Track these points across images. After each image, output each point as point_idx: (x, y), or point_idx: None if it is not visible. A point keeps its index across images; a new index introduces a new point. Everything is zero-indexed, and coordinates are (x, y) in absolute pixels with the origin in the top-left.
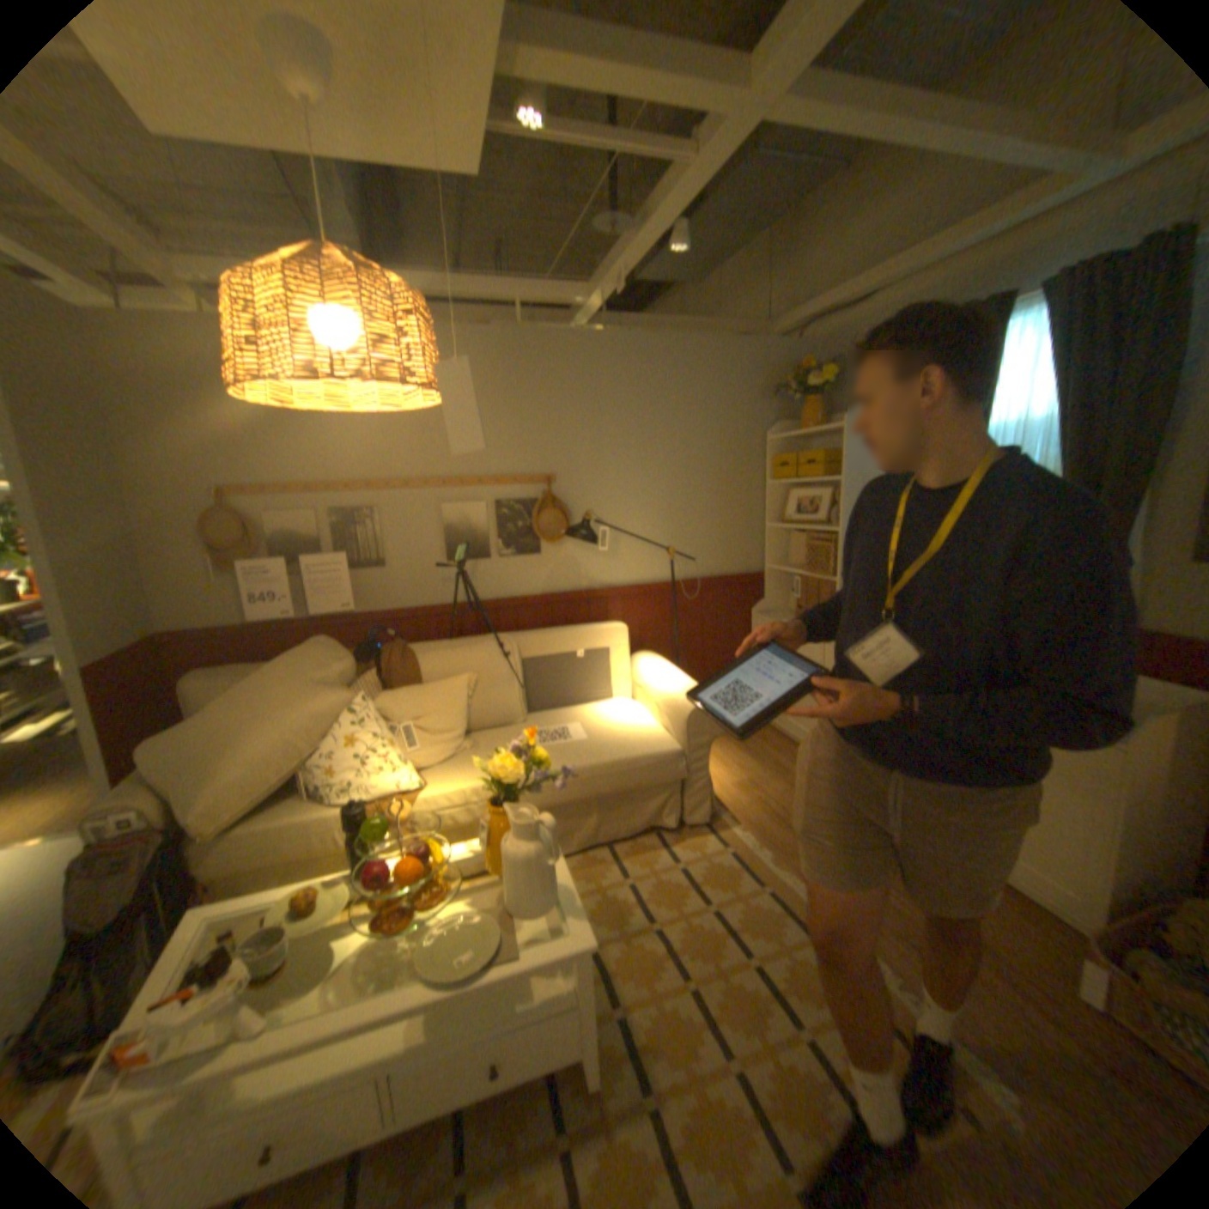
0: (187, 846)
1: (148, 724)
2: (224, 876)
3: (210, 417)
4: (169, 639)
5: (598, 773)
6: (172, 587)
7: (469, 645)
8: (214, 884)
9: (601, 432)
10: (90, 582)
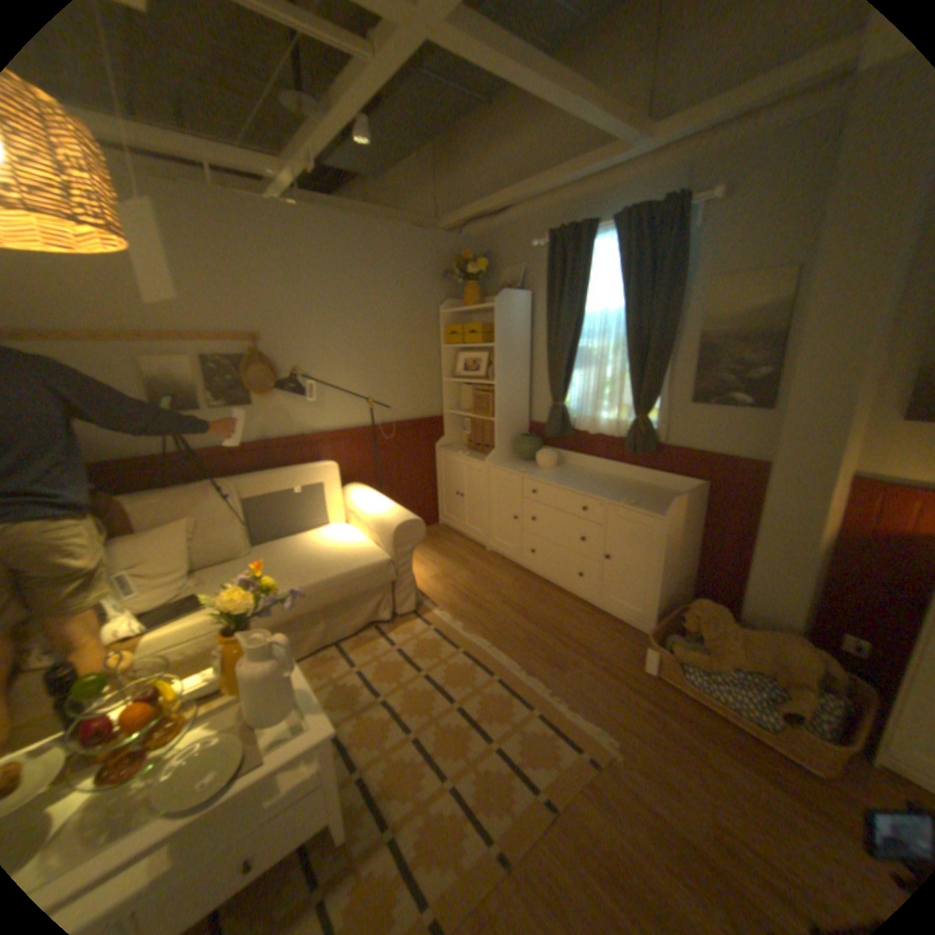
0: None
1: None
2: None
3: None
4: None
5: (323, 589)
6: None
7: (186, 492)
8: None
9: (303, 298)
10: None
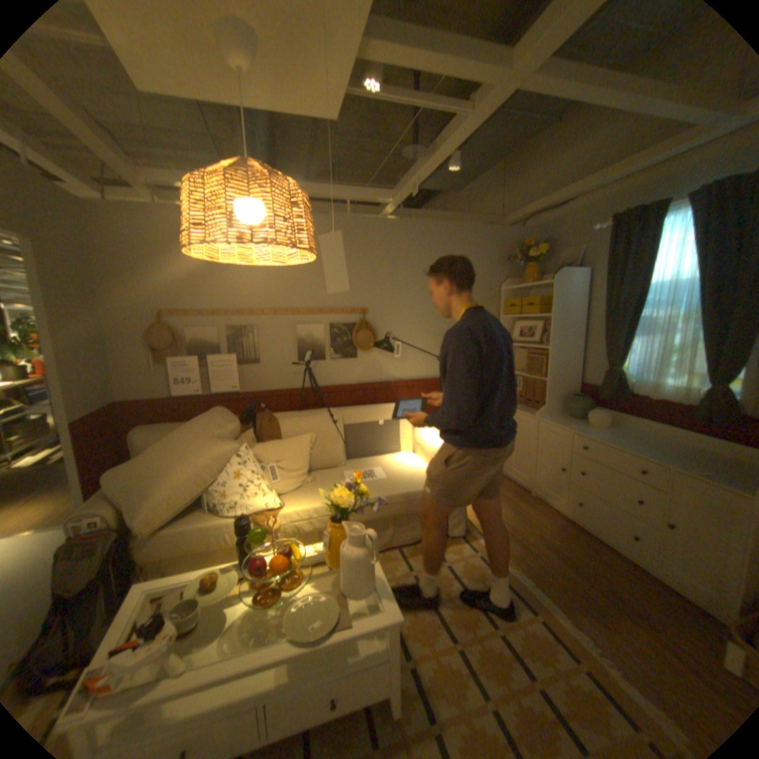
0: (132, 542)
1: (107, 460)
2: (153, 562)
3: (156, 268)
4: (123, 406)
5: (394, 501)
6: (127, 374)
7: (312, 415)
8: (147, 567)
9: (397, 283)
10: (77, 369)
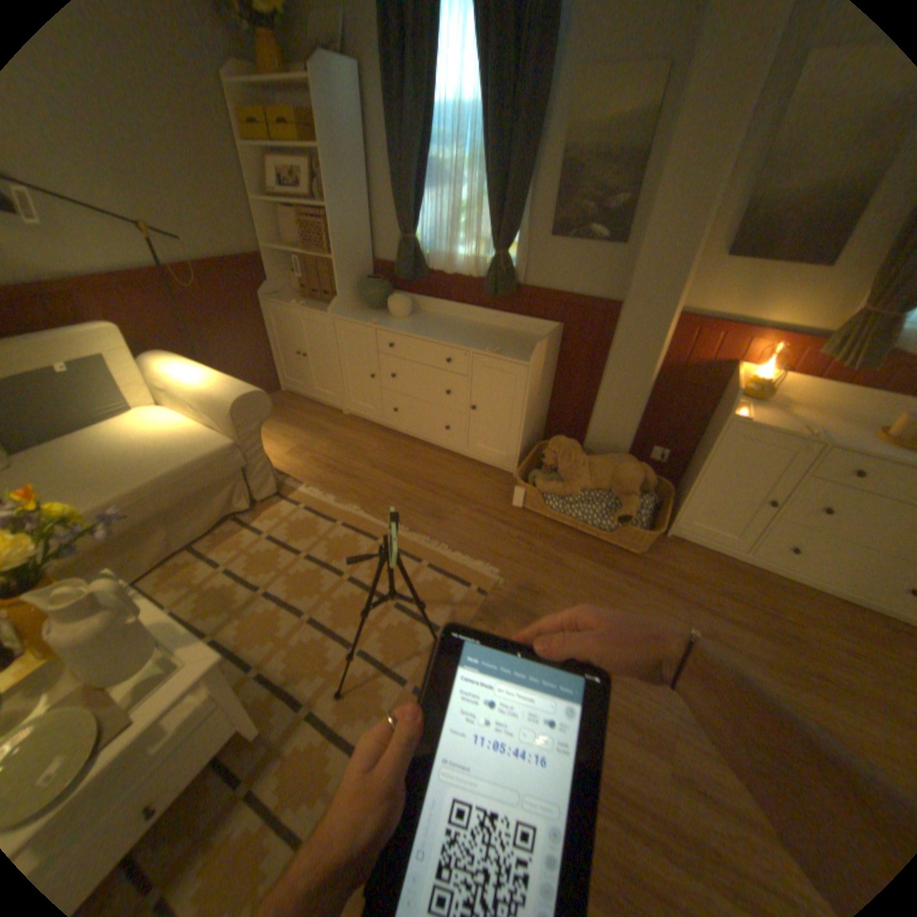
0: None
1: None
2: None
3: None
4: None
5: (149, 493)
6: None
7: None
8: None
9: None
10: None
